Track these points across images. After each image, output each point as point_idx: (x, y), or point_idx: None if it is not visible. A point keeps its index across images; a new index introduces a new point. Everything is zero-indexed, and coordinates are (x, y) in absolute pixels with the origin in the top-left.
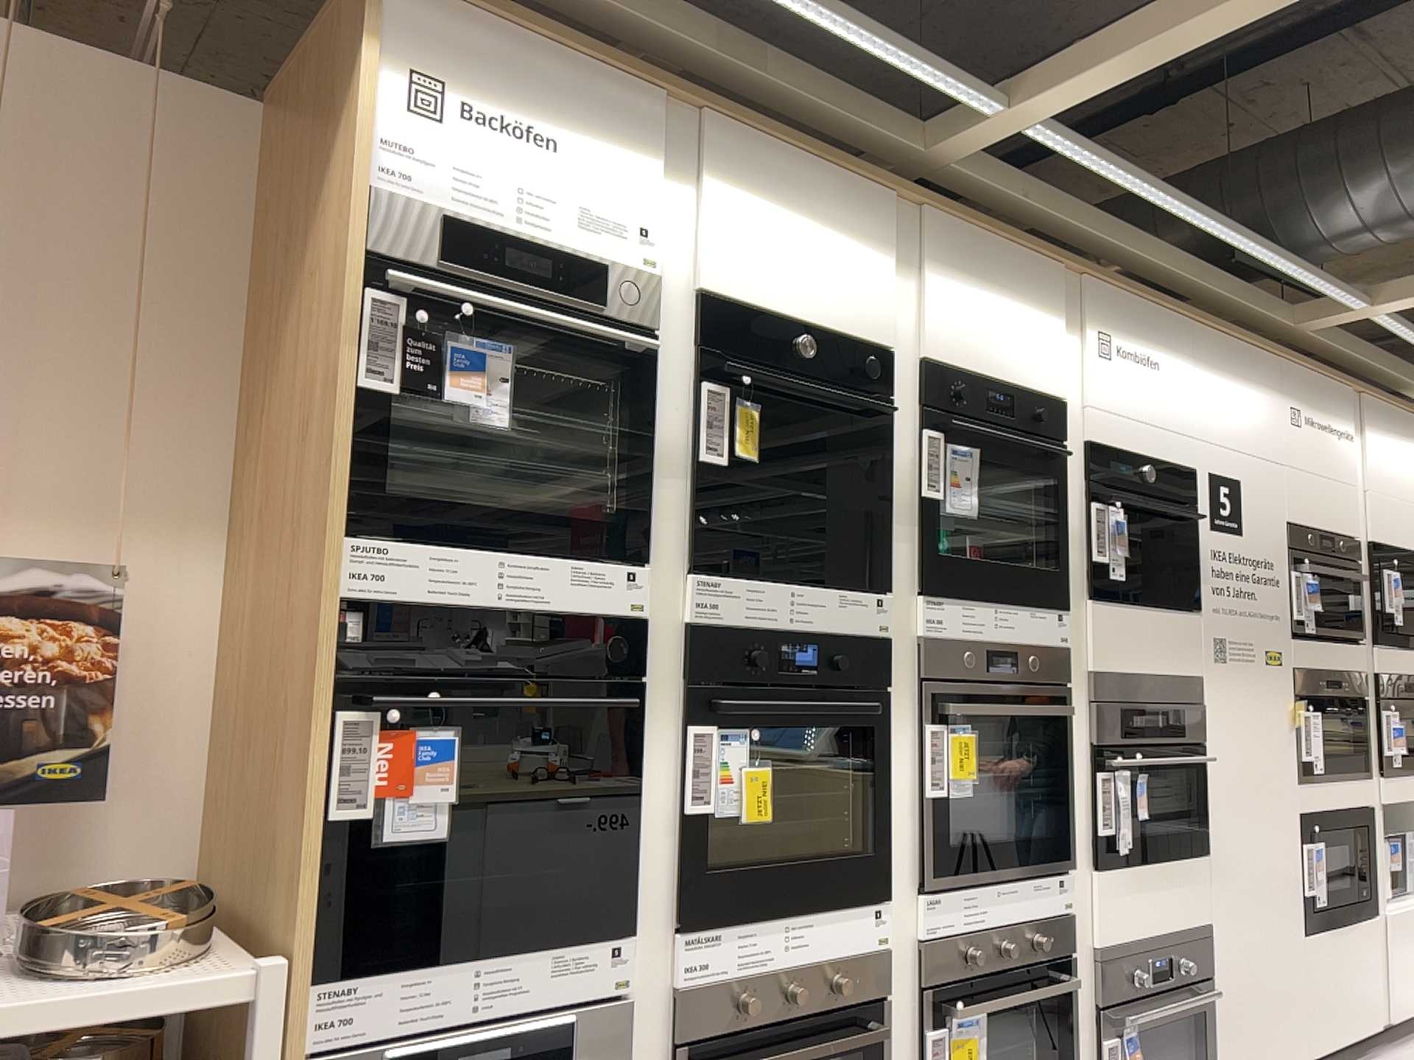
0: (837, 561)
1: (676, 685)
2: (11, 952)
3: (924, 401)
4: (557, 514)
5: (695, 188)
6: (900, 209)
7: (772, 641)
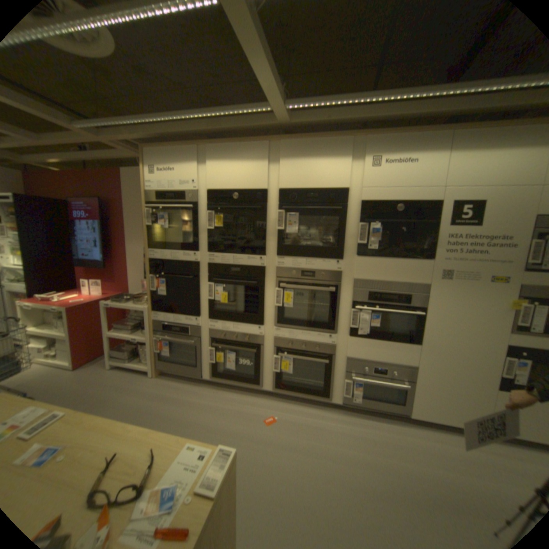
0: (251, 249)
1: (207, 277)
2: (129, 302)
3: (284, 200)
4: (179, 243)
5: (205, 161)
6: (273, 140)
7: (228, 269)
